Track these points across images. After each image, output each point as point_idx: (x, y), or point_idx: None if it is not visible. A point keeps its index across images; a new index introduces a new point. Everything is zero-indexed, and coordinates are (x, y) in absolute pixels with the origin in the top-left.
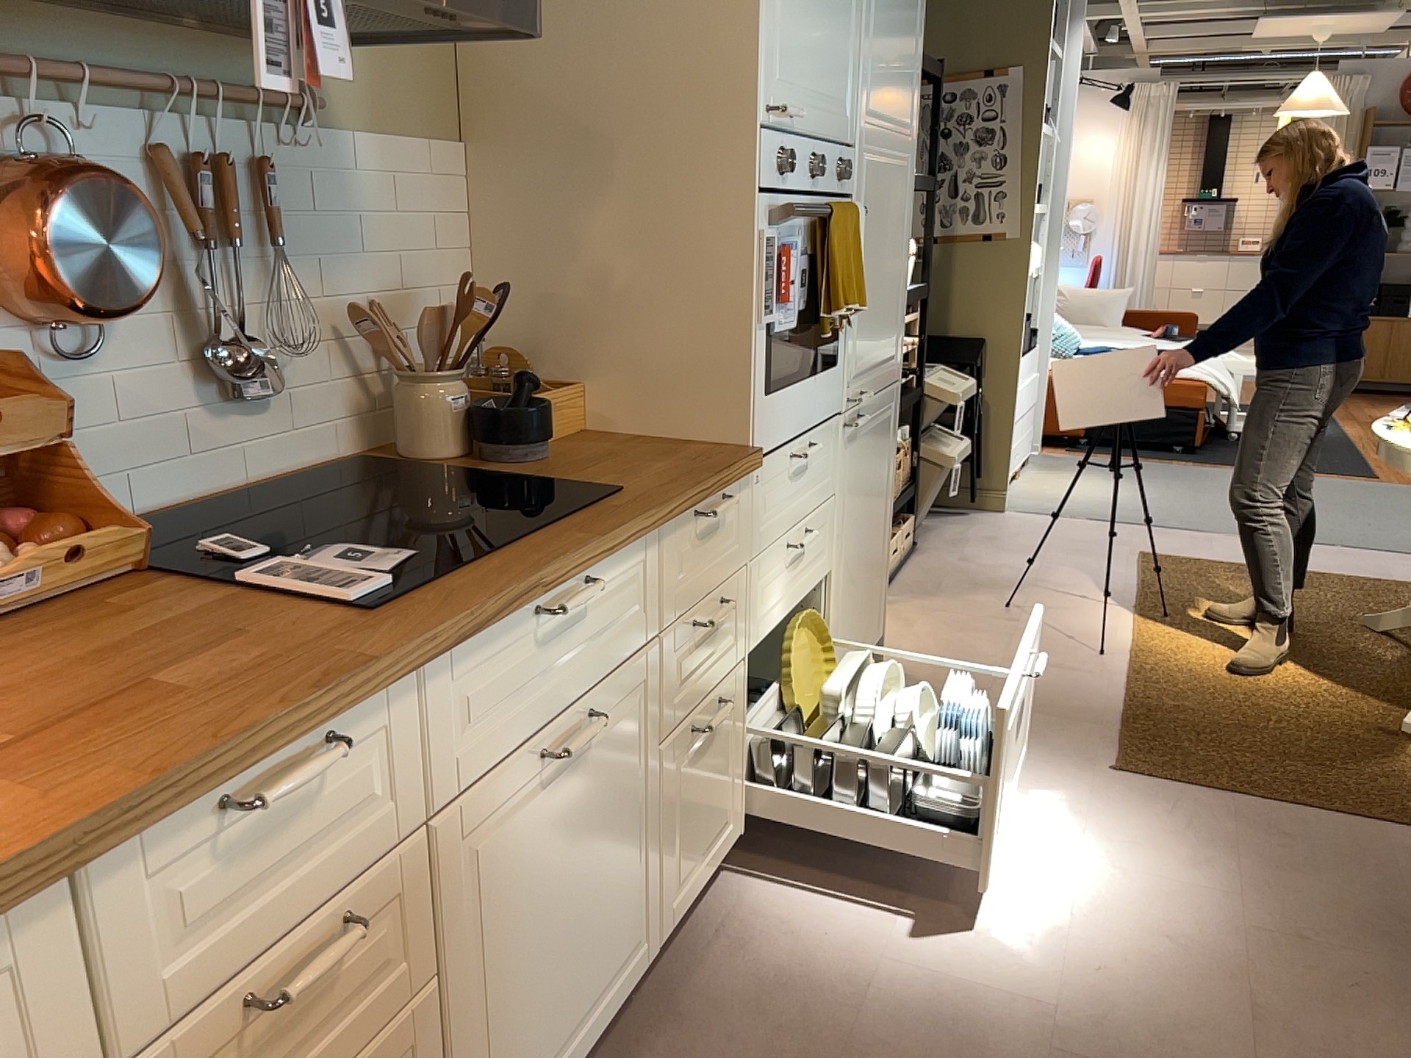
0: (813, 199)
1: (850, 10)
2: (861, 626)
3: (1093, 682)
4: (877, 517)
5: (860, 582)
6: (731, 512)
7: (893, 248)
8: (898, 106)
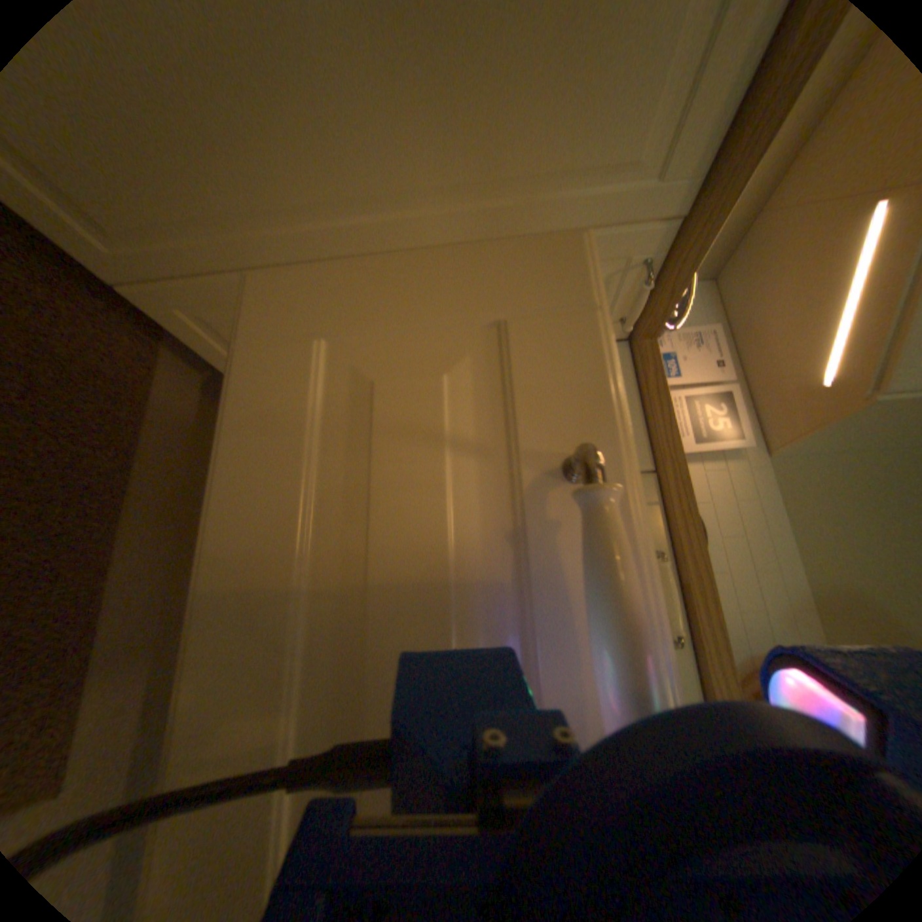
0: None
1: None
2: None
3: None
4: None
5: None
6: None
7: None
8: None
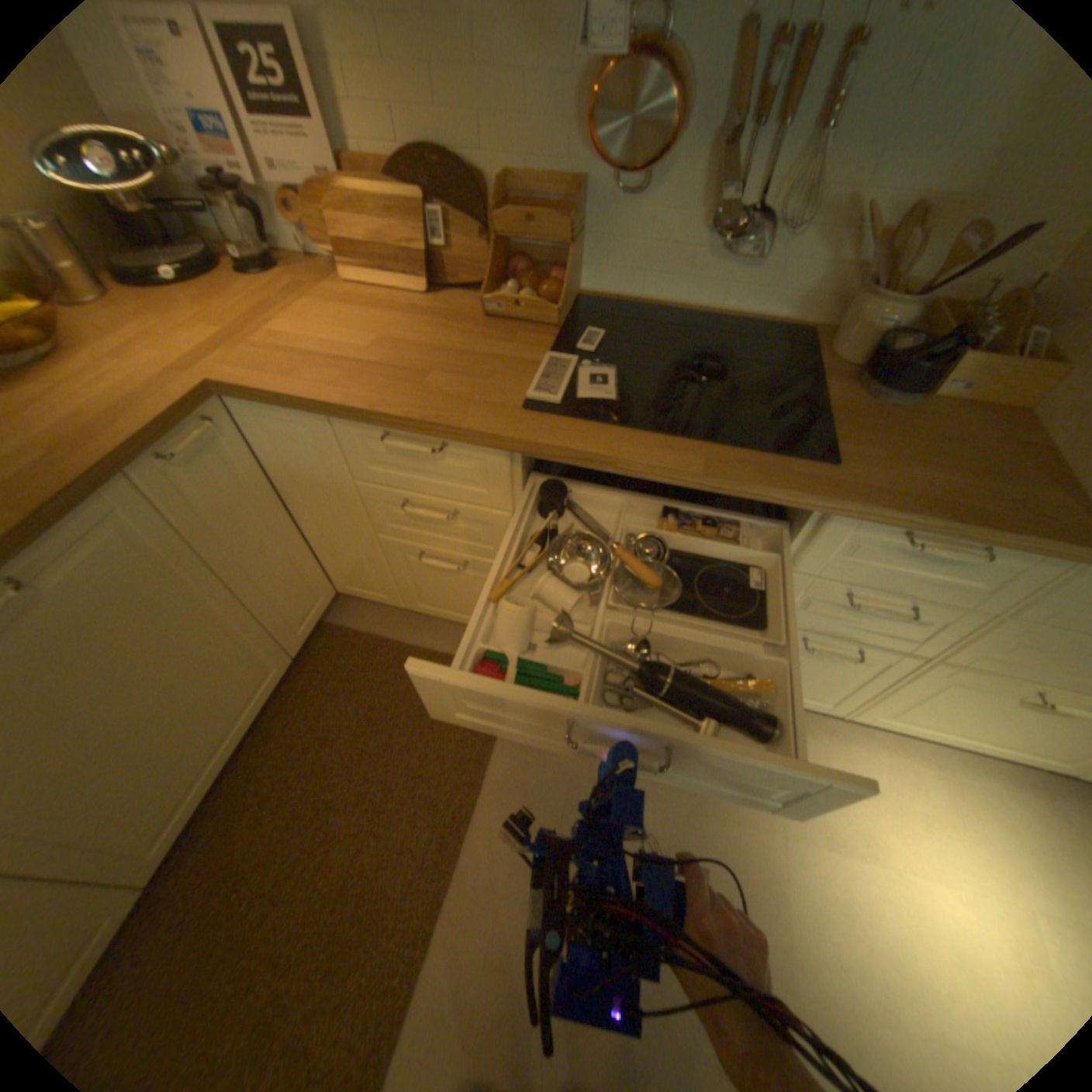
0: None
1: None
2: None
3: None
4: None
5: None
6: (999, 568)
7: None
8: None
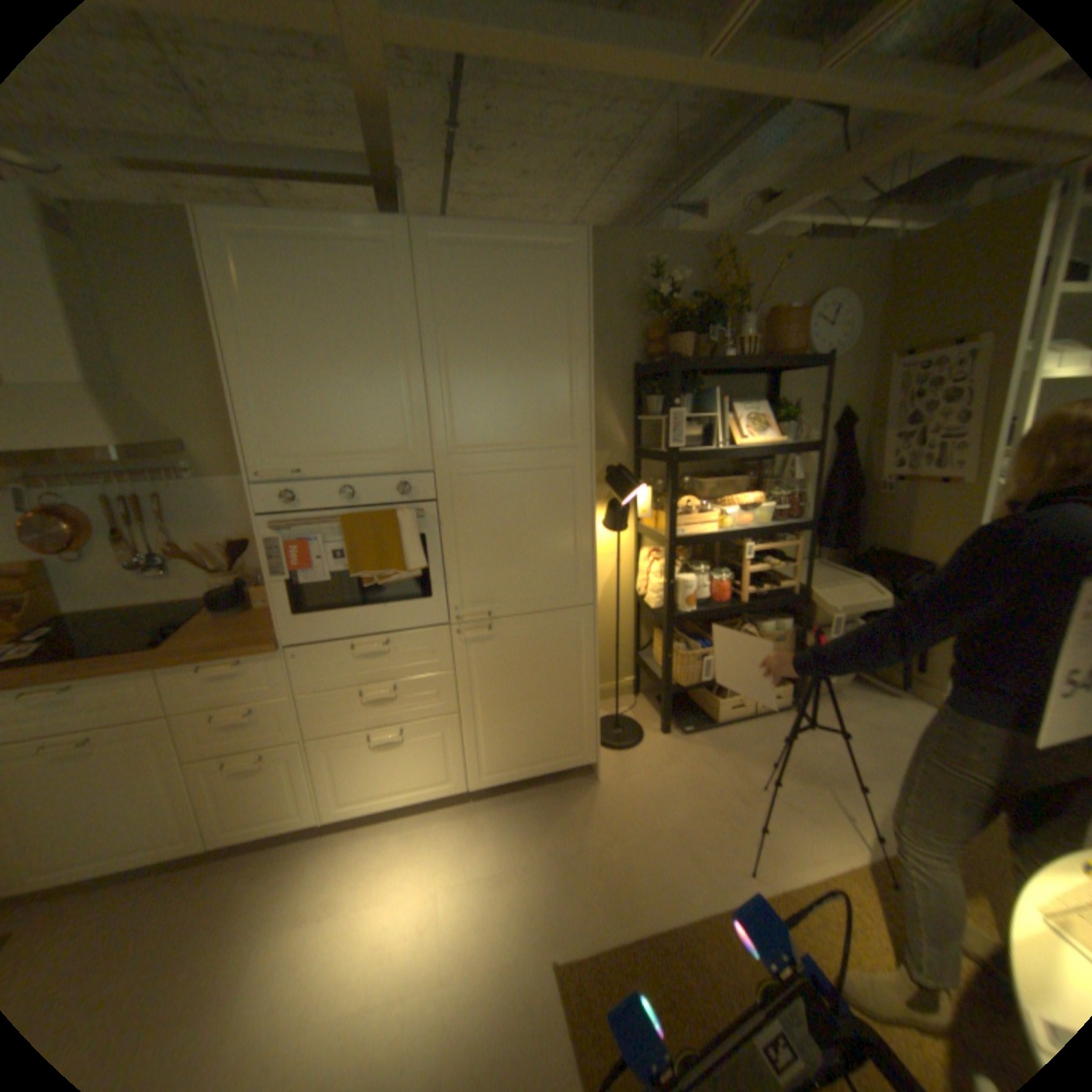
0: (349, 509)
1: (396, 391)
2: (537, 752)
3: (694, 898)
4: (556, 689)
5: (524, 725)
6: (253, 672)
7: (548, 520)
8: (532, 429)
